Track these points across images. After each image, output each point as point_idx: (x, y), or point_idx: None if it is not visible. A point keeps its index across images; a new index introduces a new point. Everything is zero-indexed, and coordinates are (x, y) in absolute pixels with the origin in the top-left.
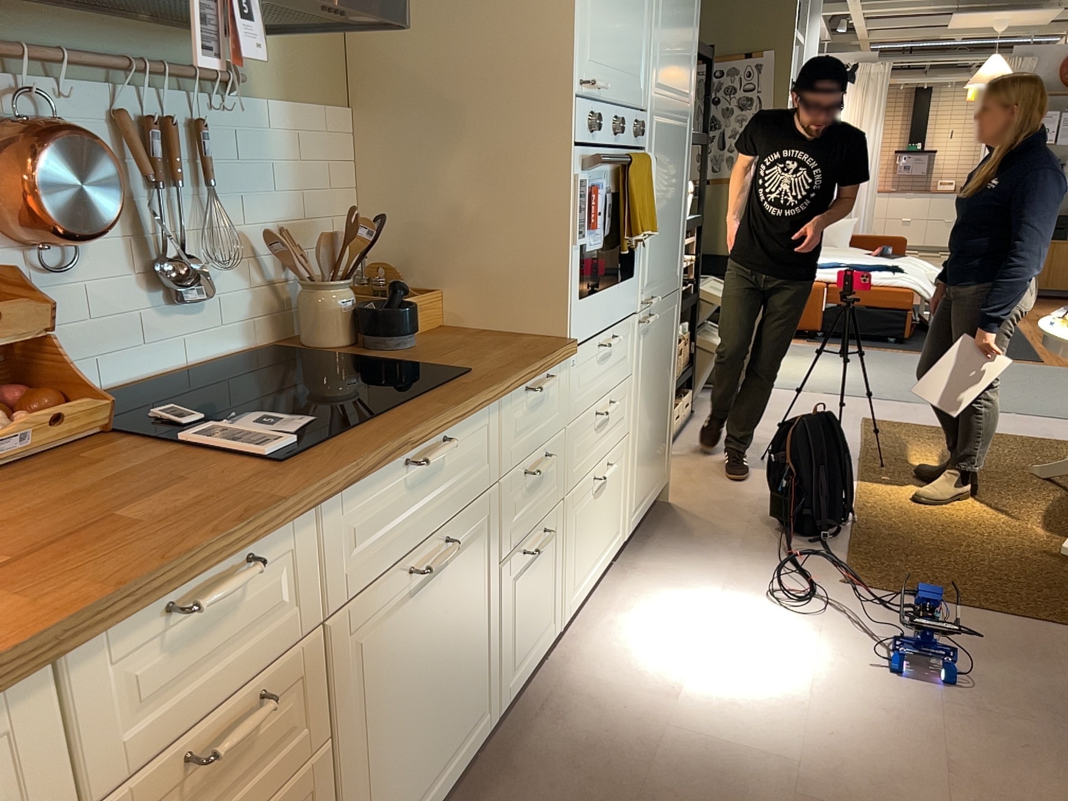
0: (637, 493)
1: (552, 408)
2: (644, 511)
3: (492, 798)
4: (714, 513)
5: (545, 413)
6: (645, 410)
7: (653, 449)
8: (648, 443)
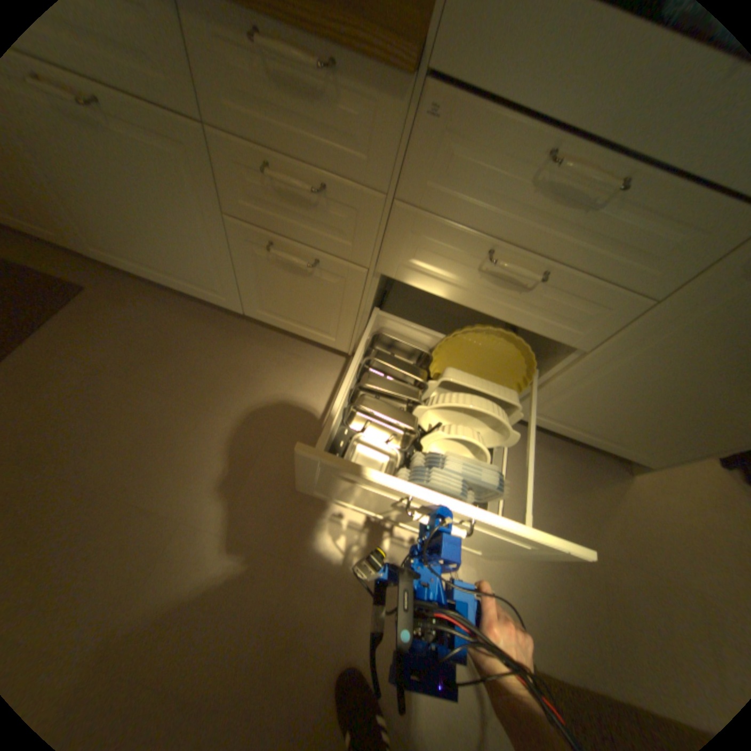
0: (559, 411)
1: (350, 135)
2: (568, 436)
3: (203, 327)
4: (634, 527)
5: (323, 124)
6: (659, 372)
7: (643, 421)
8: (633, 405)
